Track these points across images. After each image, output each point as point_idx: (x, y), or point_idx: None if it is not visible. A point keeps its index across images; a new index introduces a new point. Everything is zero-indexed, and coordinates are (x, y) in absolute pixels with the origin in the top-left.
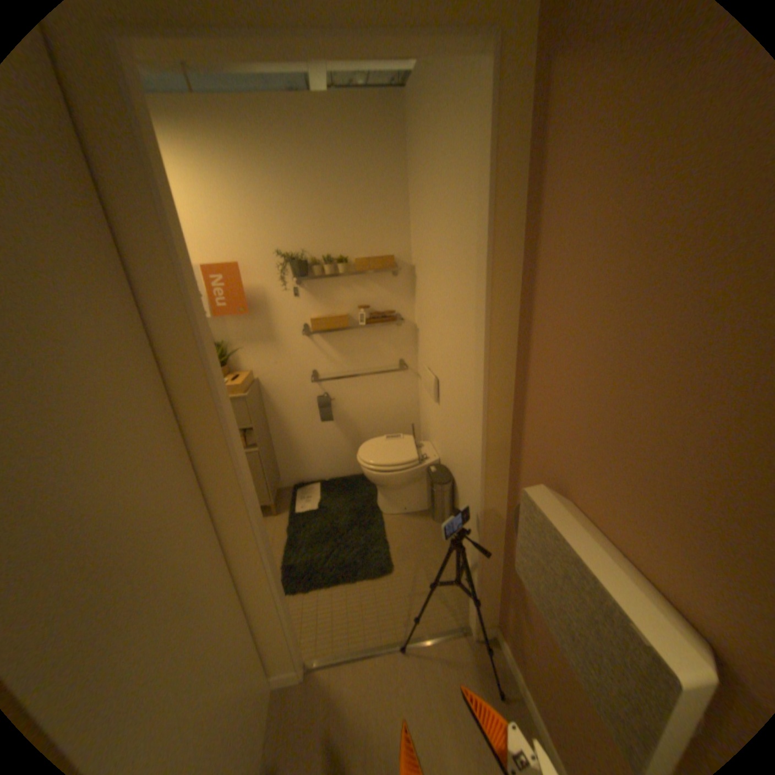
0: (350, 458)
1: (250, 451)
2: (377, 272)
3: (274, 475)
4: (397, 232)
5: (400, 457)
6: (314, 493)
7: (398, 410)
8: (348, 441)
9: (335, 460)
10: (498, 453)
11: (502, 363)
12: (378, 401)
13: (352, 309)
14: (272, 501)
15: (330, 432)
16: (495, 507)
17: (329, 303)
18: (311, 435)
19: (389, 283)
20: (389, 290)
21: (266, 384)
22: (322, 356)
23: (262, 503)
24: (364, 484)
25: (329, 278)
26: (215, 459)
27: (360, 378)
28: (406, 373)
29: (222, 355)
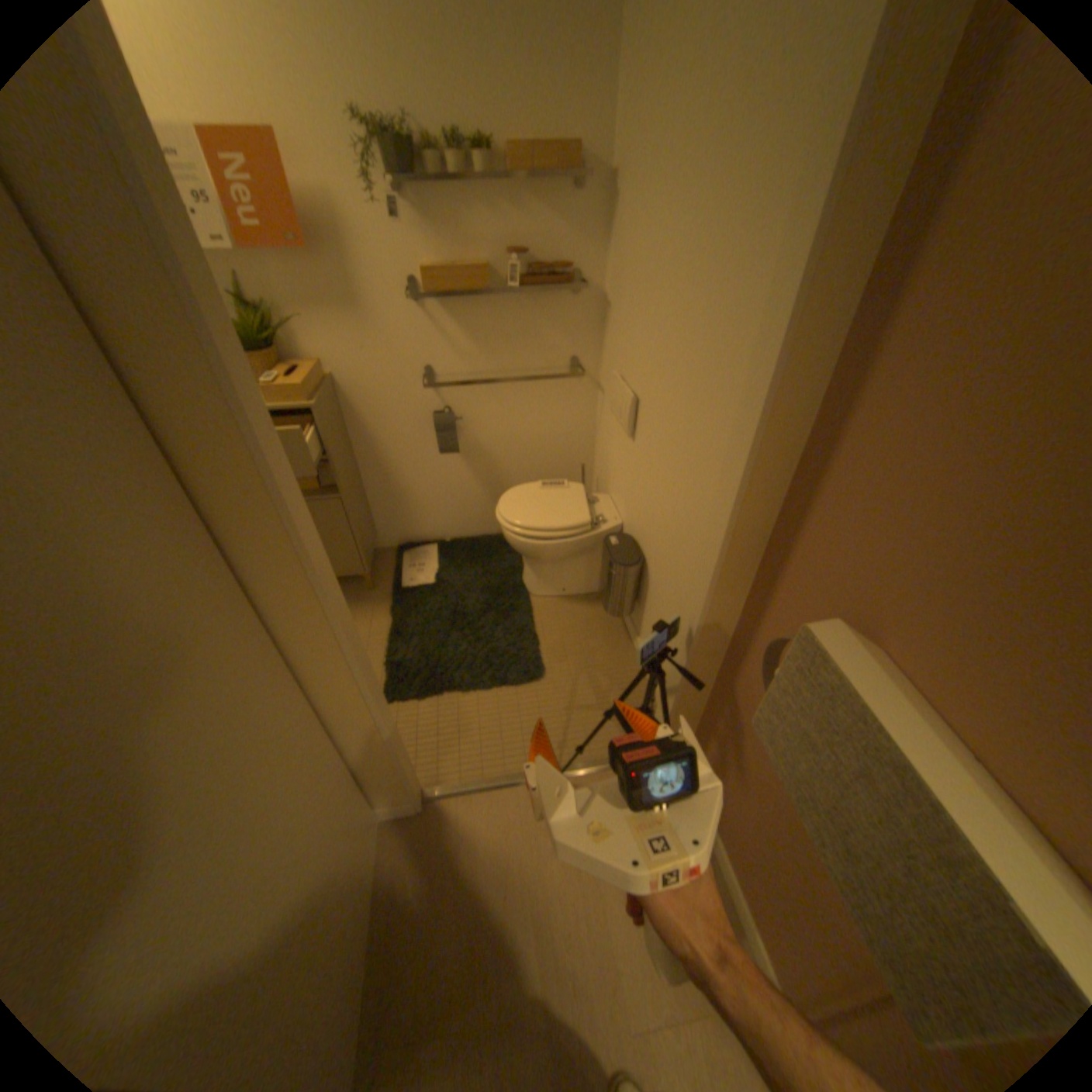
0: (482, 509)
1: (326, 495)
2: (546, 175)
3: (367, 531)
4: (592, 82)
5: (563, 518)
6: (428, 559)
7: (561, 441)
8: (480, 485)
9: (459, 511)
10: (743, 541)
11: (794, 388)
12: (531, 424)
13: (494, 250)
14: (366, 569)
15: (453, 469)
16: (718, 616)
17: (452, 236)
18: (422, 472)
19: (565, 202)
20: (565, 217)
21: (345, 383)
22: (440, 339)
23: (350, 571)
24: (503, 550)
25: (454, 180)
26: (261, 535)
27: (503, 384)
28: (581, 379)
29: (261, 326)
